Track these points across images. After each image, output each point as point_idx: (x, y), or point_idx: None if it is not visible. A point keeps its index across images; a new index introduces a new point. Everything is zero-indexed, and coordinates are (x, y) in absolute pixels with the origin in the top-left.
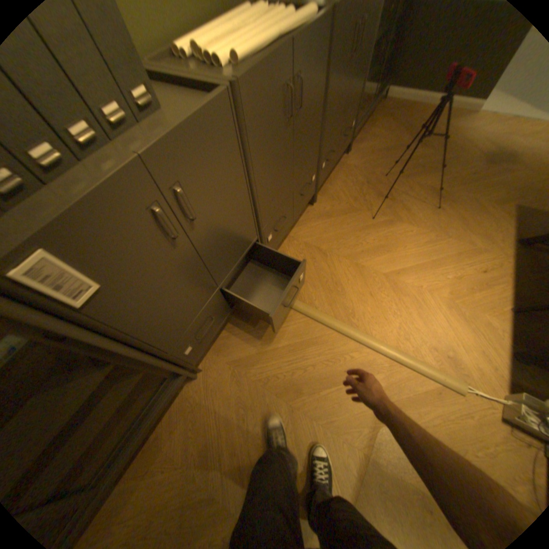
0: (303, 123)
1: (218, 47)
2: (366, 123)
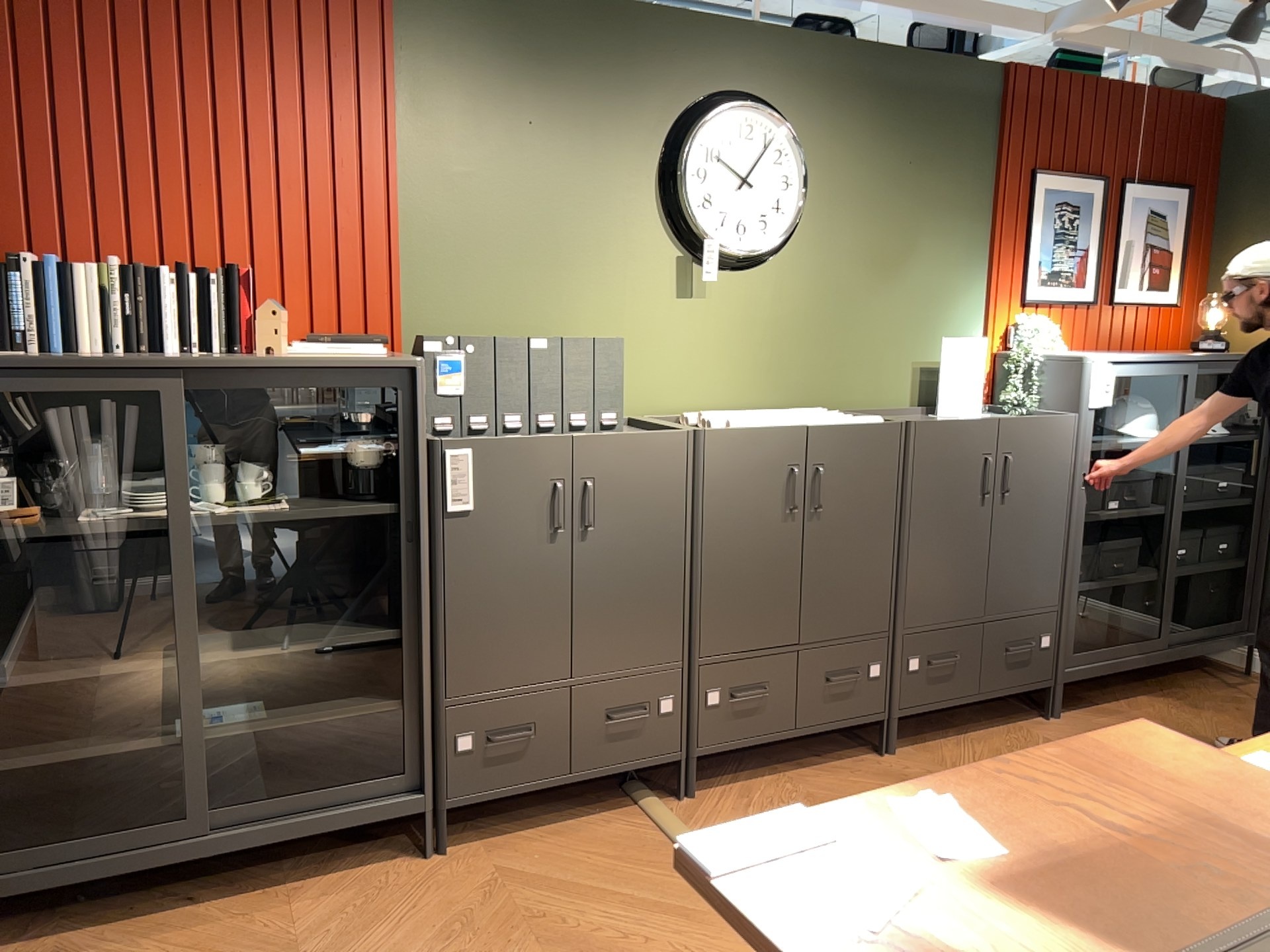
0: (833, 536)
1: (722, 417)
2: (1154, 693)
